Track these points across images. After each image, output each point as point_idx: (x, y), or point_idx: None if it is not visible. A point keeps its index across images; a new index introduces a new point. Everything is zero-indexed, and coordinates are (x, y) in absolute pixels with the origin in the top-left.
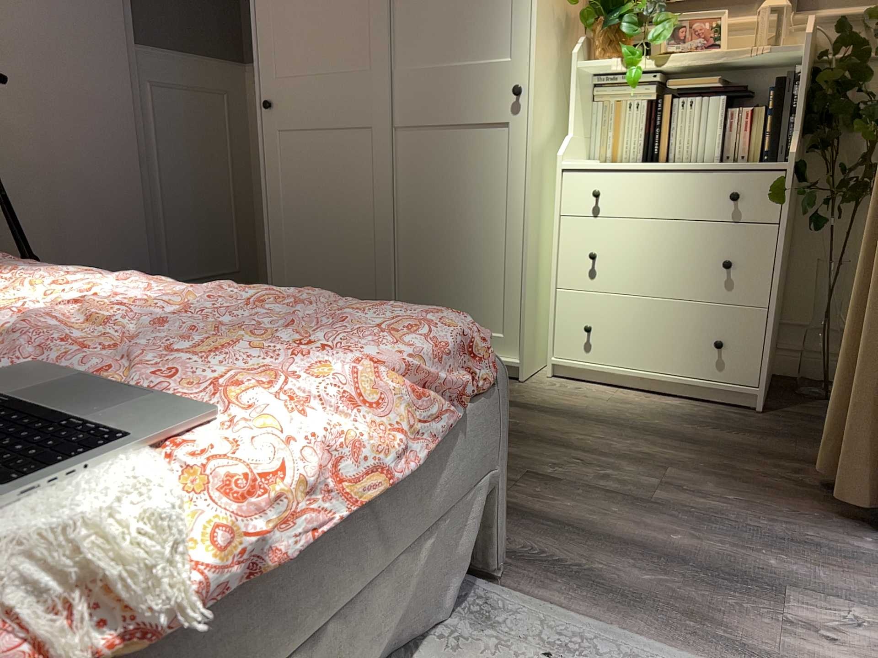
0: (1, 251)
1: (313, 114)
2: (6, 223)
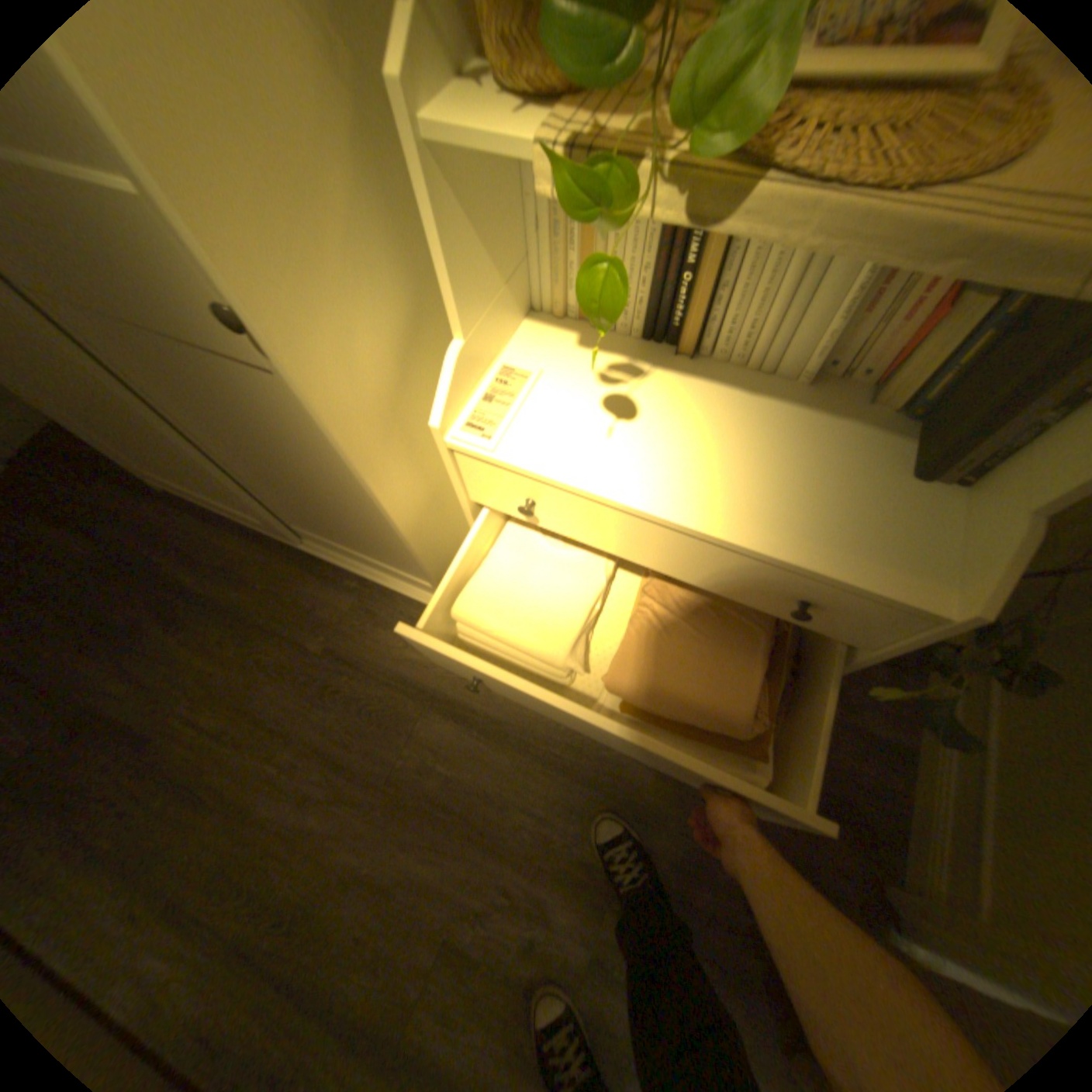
0: None
1: None
2: None
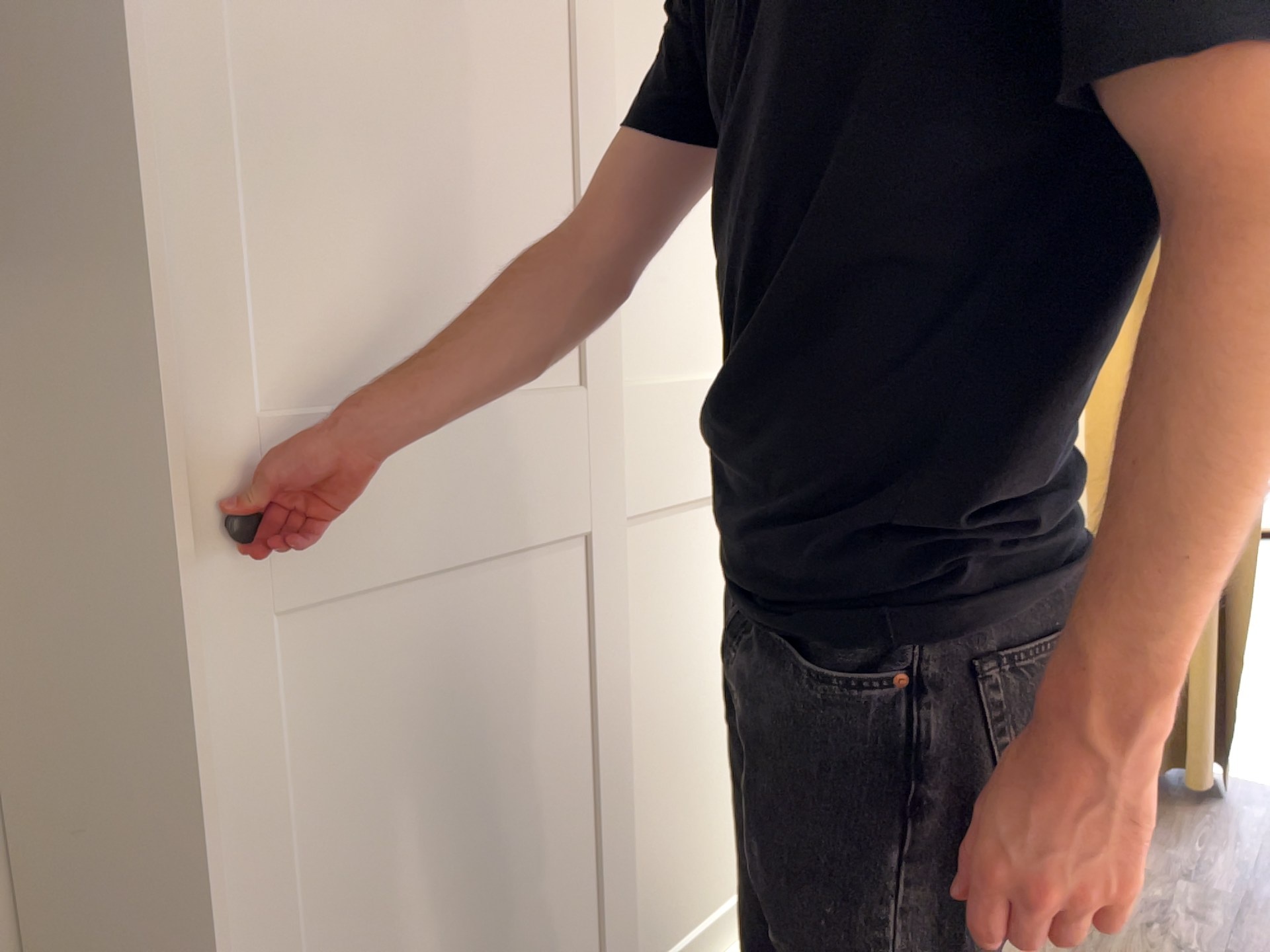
0: None
1: (442, 522)
2: None
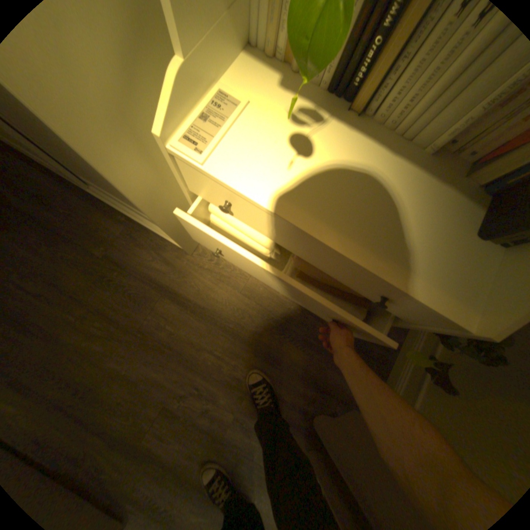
0: None
1: None
2: None
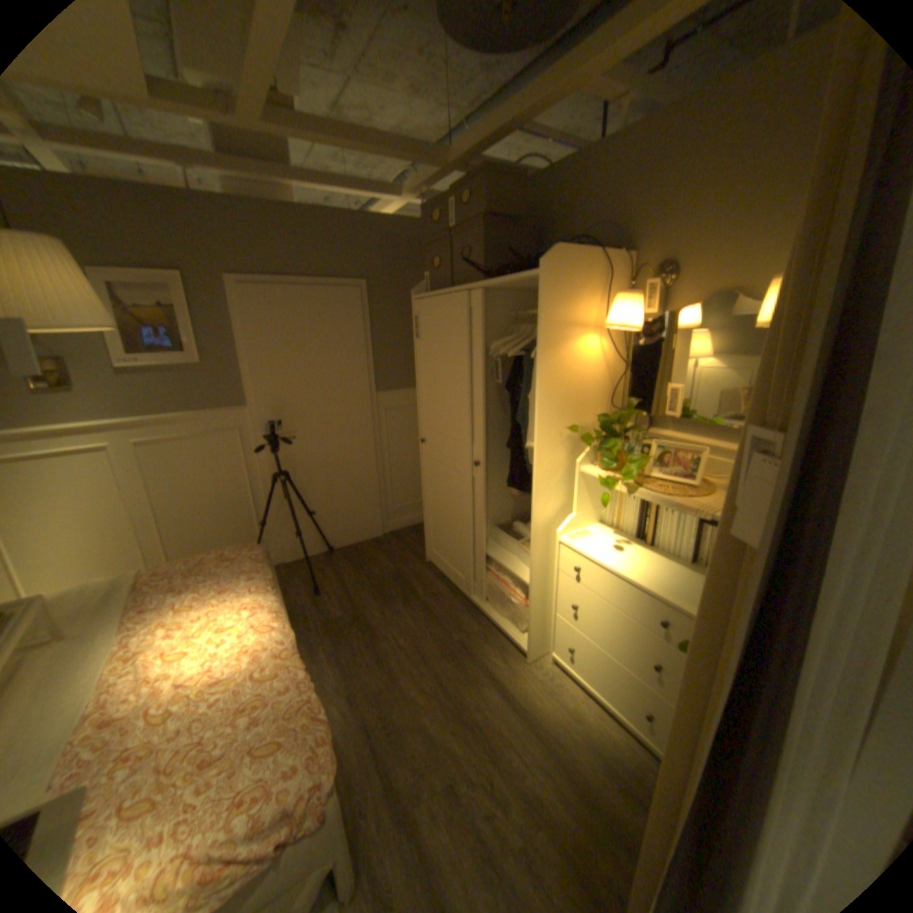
0: (301, 506)
1: (440, 454)
2: (303, 493)
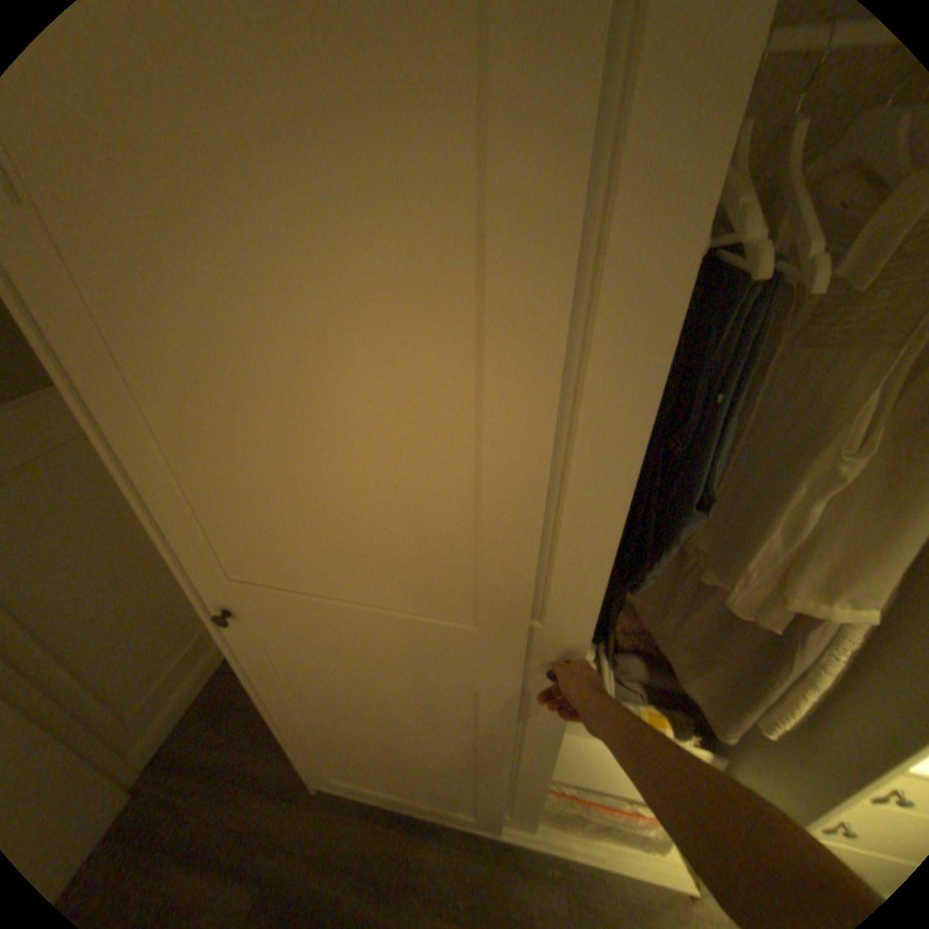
0: None
1: (335, 647)
2: None
